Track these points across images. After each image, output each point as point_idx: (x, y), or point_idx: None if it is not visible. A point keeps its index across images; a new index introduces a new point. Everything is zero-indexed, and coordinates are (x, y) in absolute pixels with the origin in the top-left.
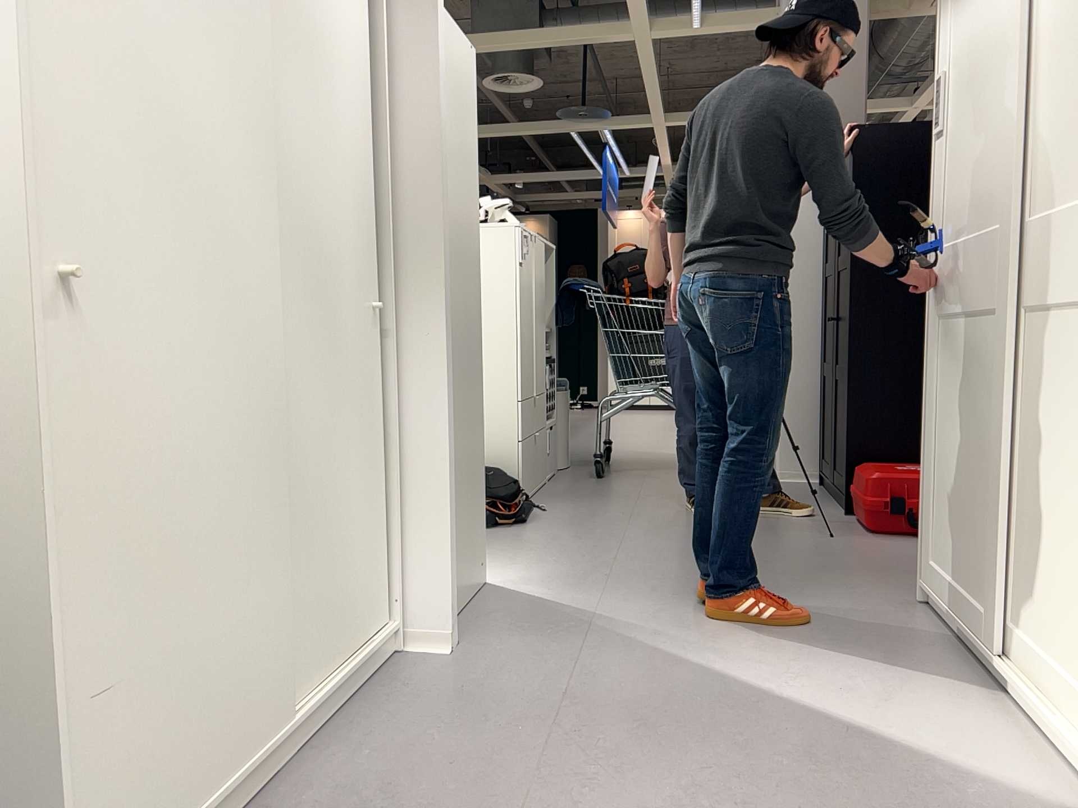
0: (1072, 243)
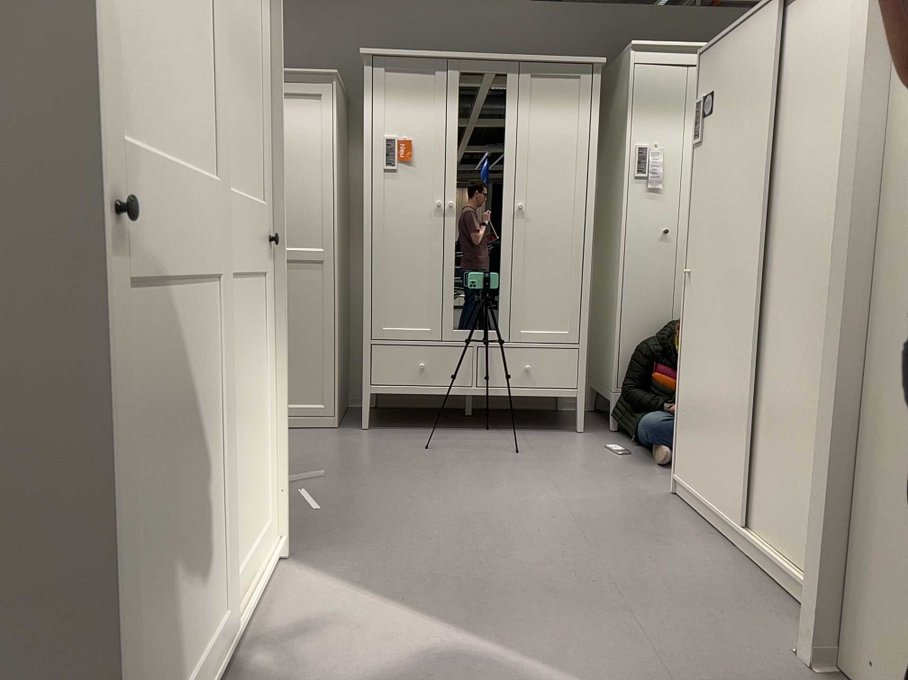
0: (253, 231)
